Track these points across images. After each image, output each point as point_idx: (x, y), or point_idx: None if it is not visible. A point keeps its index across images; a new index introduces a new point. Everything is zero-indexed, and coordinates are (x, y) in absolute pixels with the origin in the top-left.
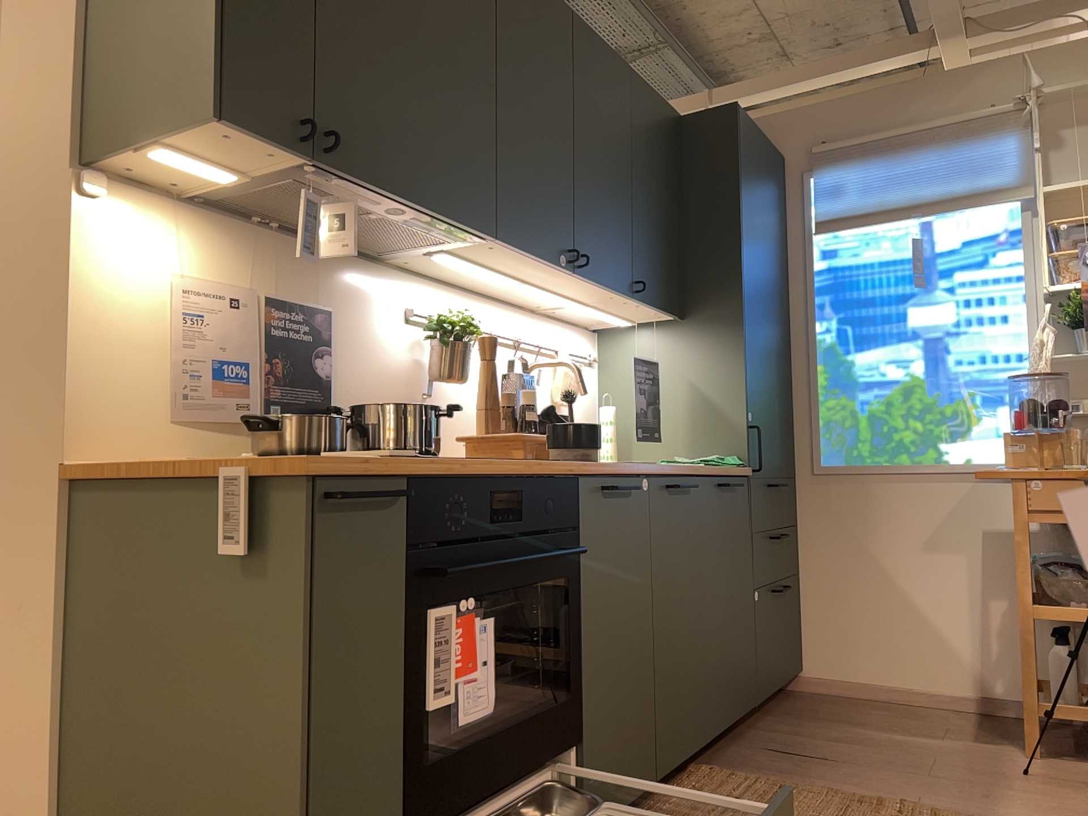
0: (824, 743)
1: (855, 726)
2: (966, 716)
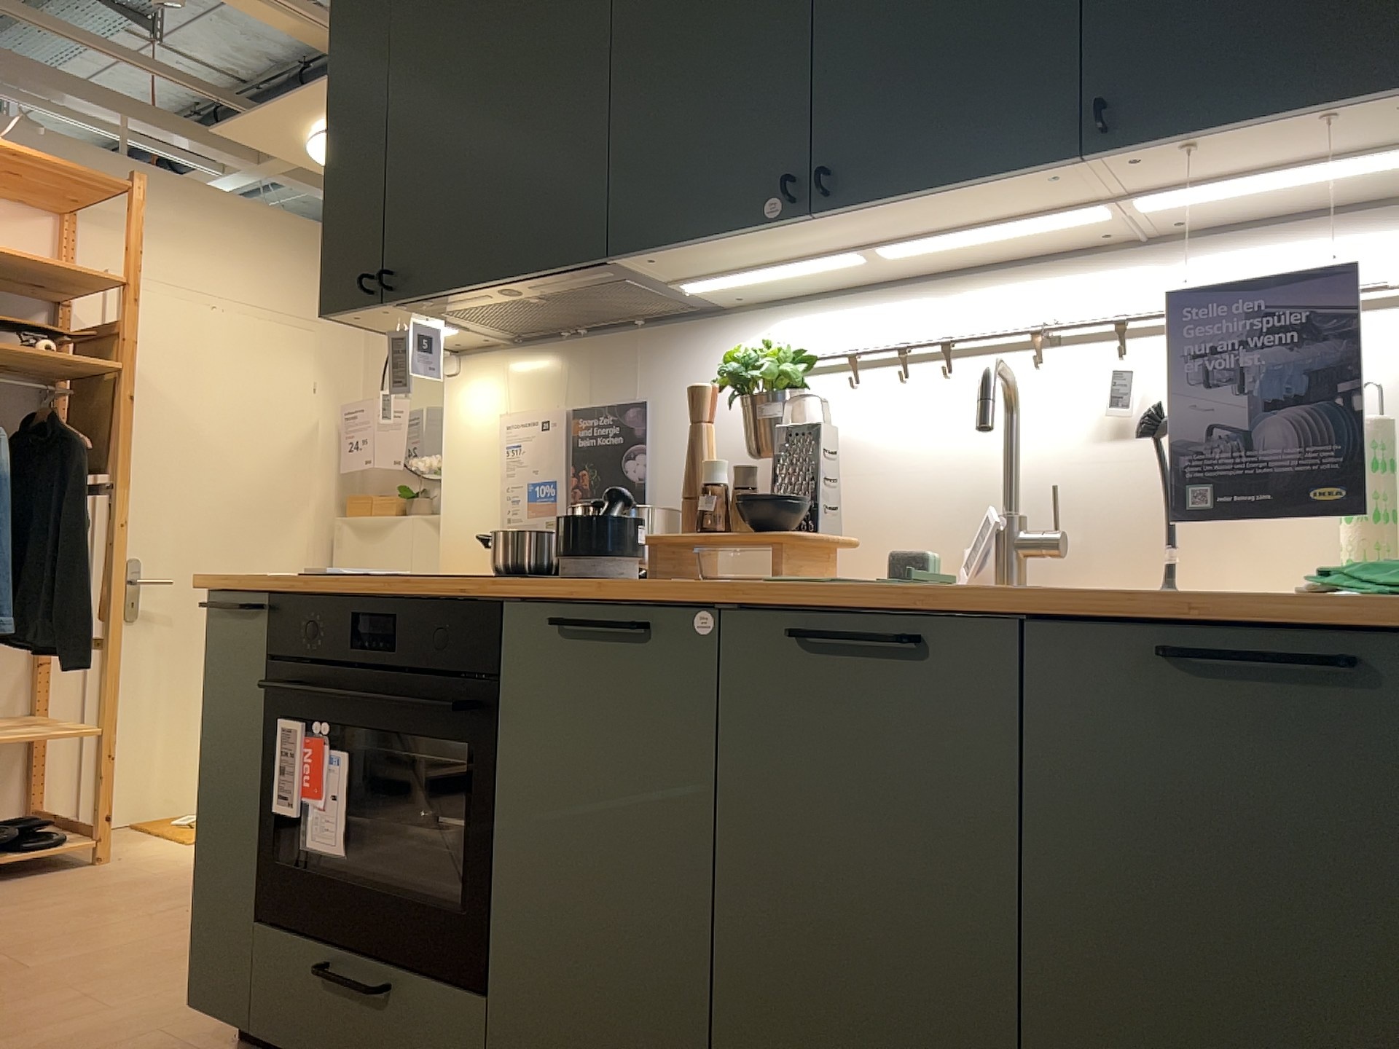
0: None
1: None
2: None
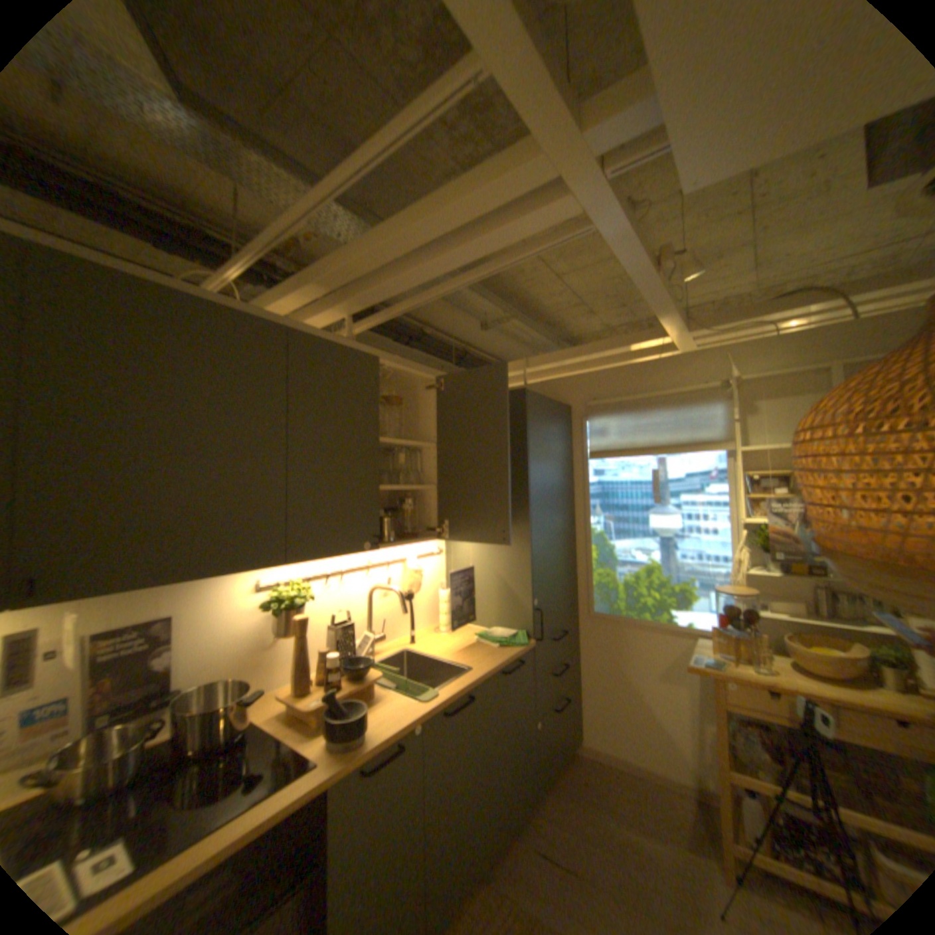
0: (580, 846)
1: (607, 818)
2: (688, 805)
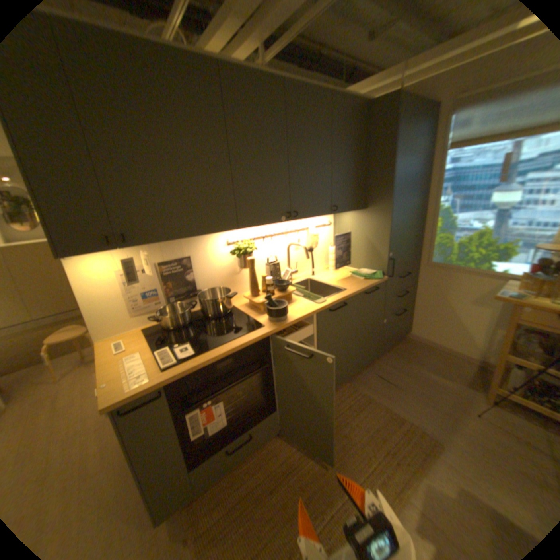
0: (401, 376)
1: (419, 366)
2: (472, 367)
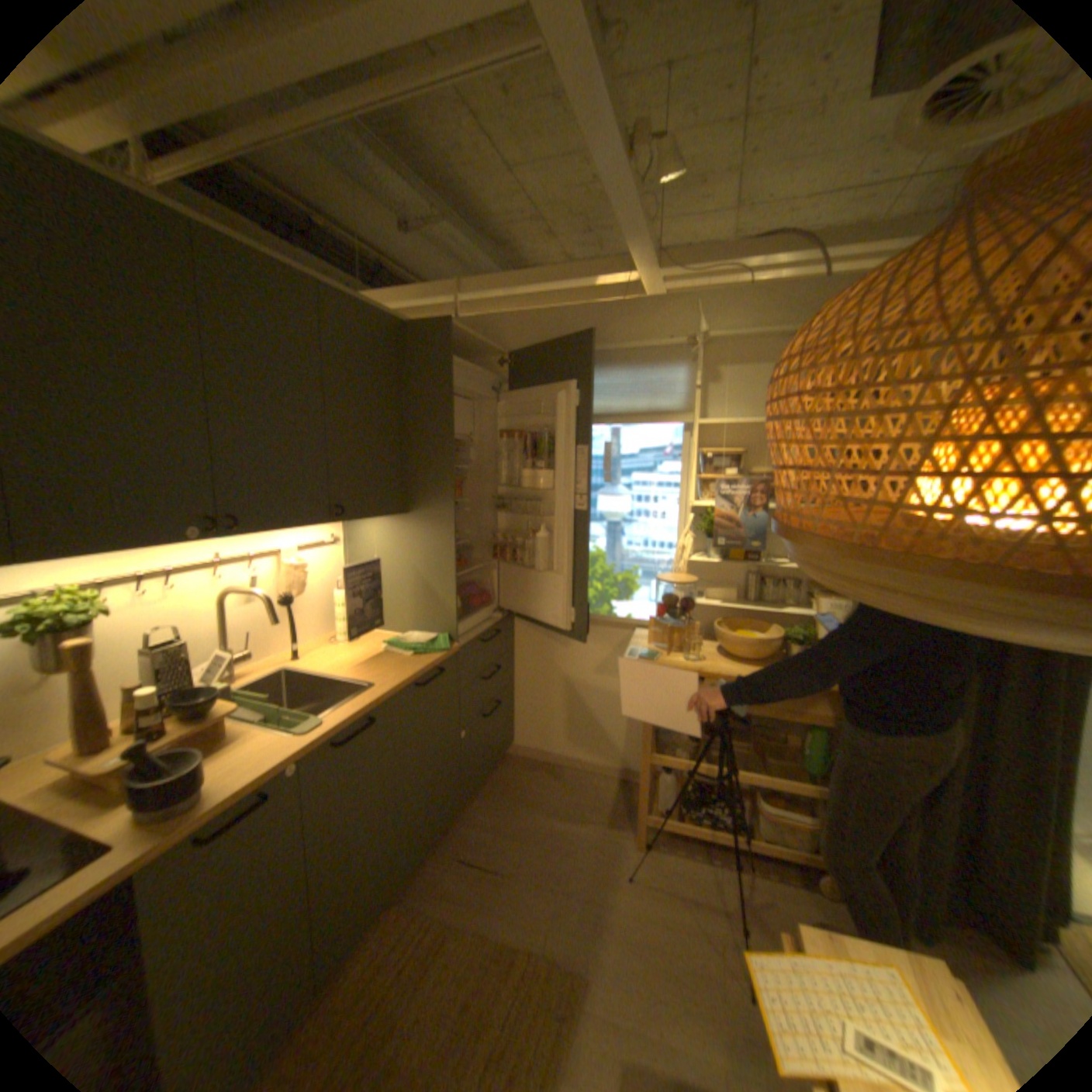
0: (502, 845)
1: (532, 812)
2: (611, 786)
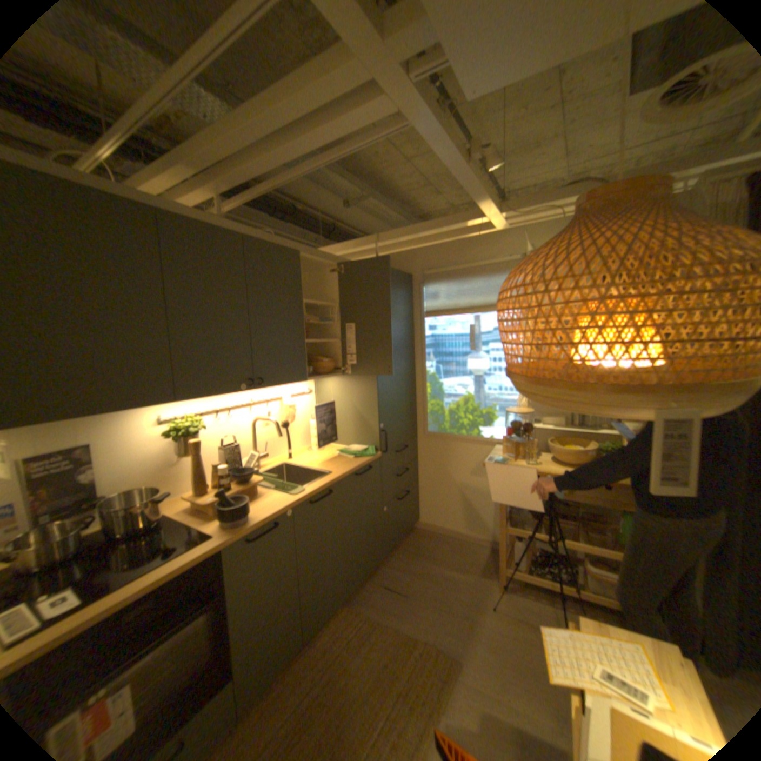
0: (411, 580)
1: (431, 563)
2: (484, 552)
